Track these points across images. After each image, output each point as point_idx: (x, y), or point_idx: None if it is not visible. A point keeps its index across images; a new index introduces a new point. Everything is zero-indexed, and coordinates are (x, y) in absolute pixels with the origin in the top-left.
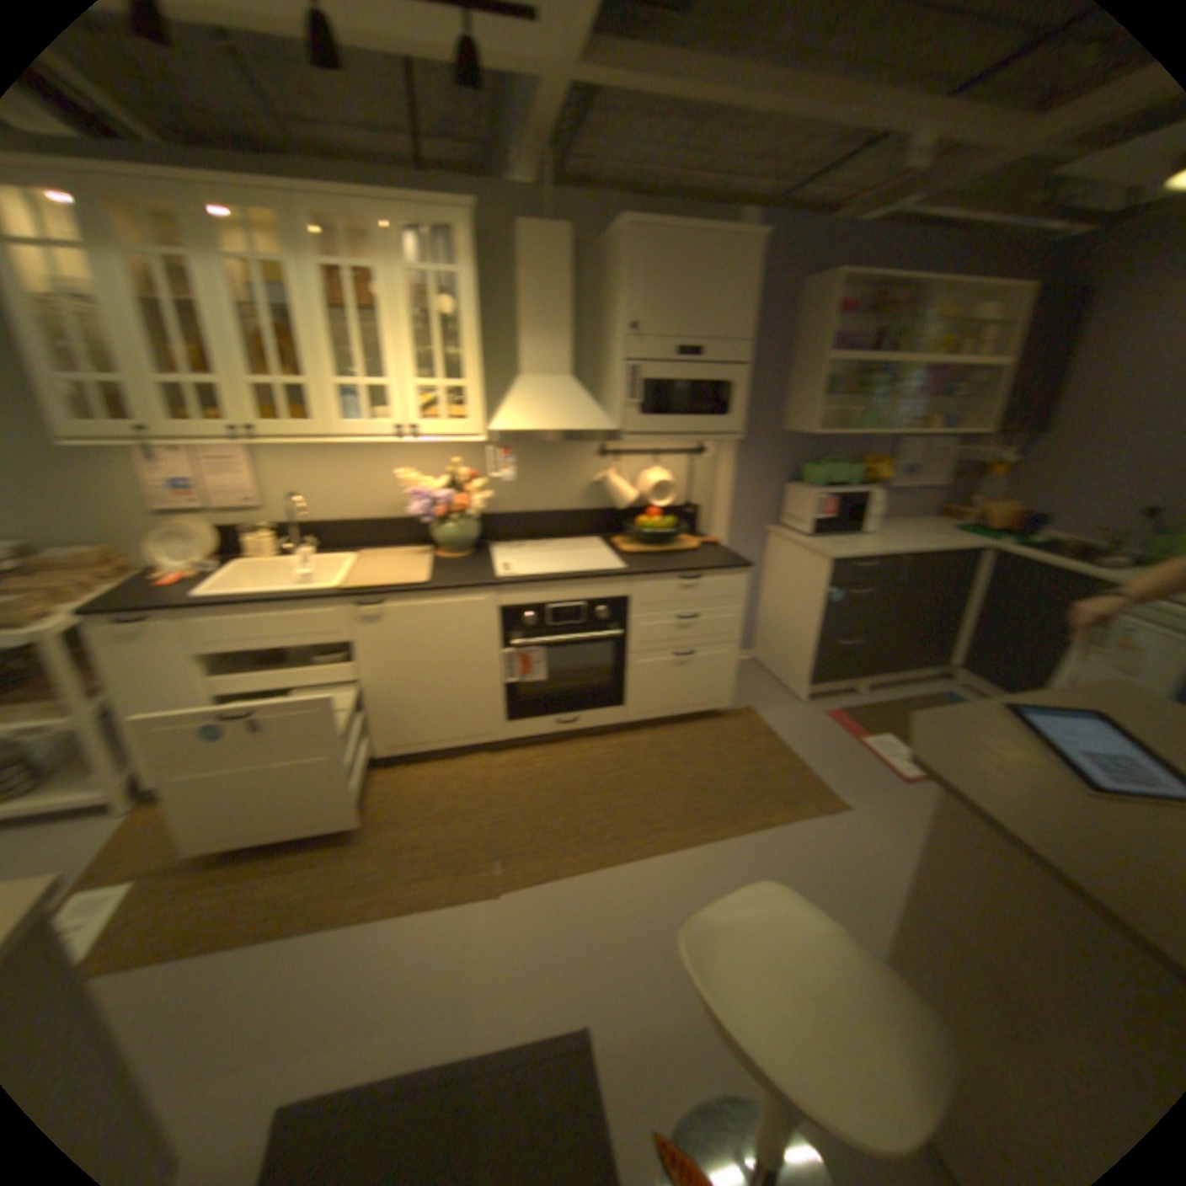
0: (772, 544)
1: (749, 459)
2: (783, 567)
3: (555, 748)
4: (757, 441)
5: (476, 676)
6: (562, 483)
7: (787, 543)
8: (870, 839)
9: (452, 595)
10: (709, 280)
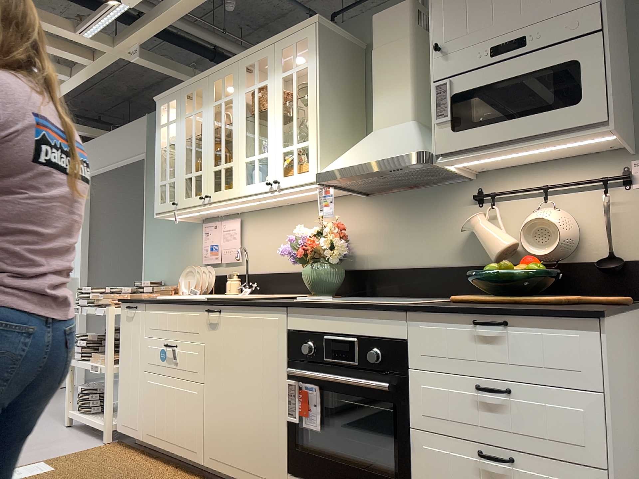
0: None
1: None
2: None
3: None
4: None
5: (269, 403)
6: (440, 235)
7: None
8: None
9: (259, 311)
10: None
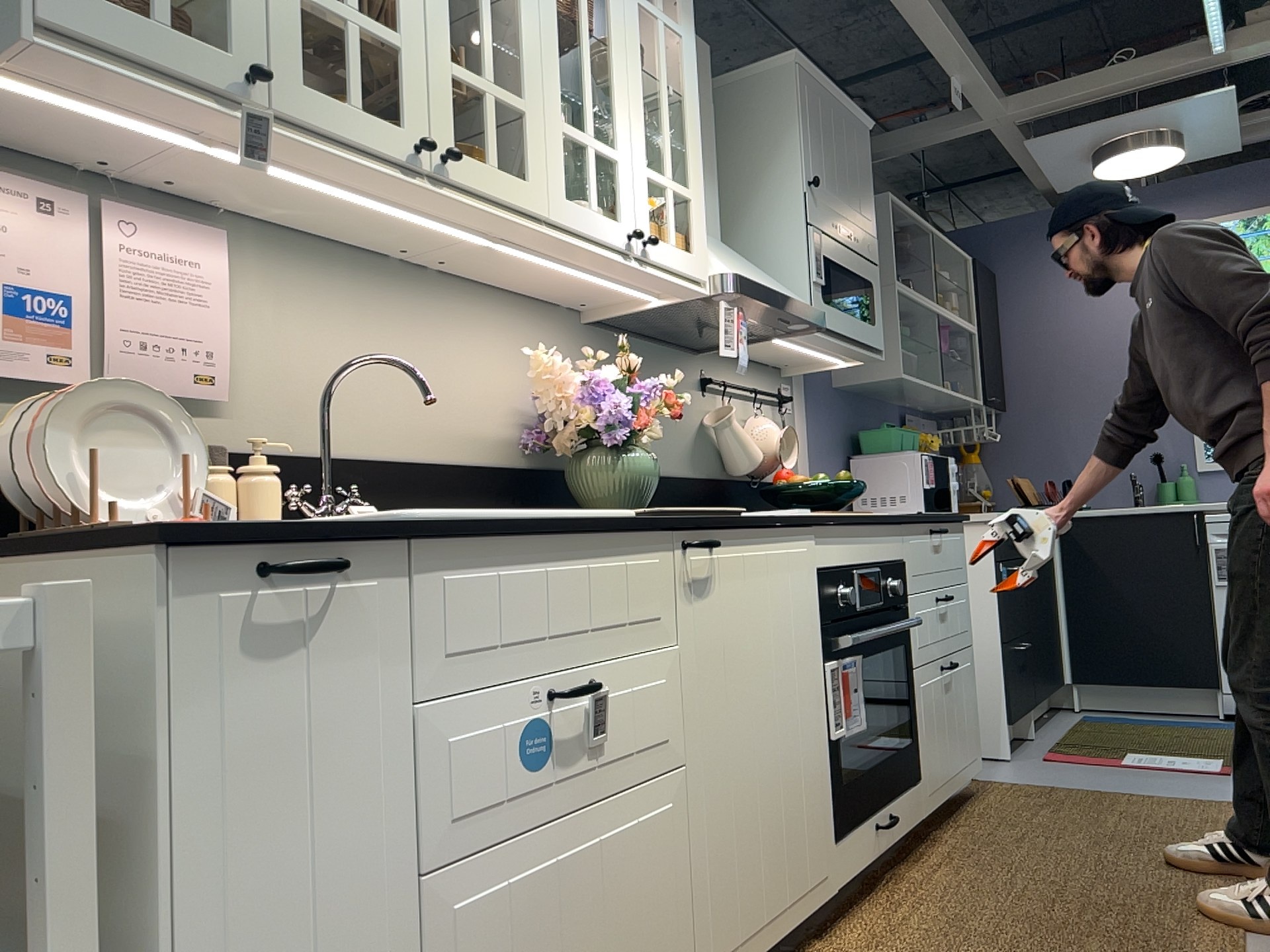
0: None
1: (820, 422)
2: None
3: (886, 893)
4: (822, 398)
5: (809, 724)
6: (675, 426)
7: None
8: None
9: (782, 537)
10: (850, 158)
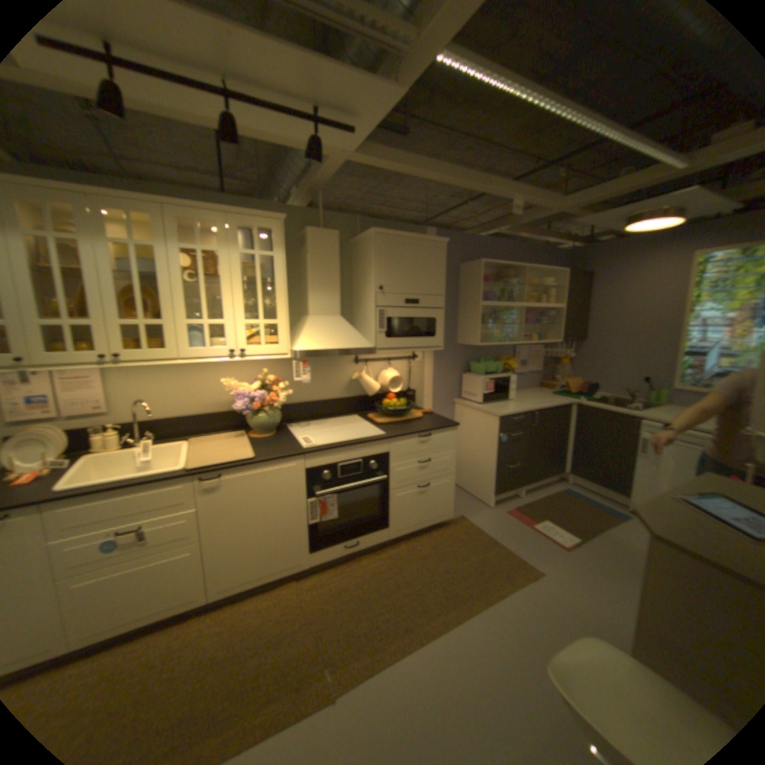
0: (460, 410)
1: (442, 361)
2: (469, 423)
3: (346, 567)
4: (446, 350)
5: (292, 521)
6: (335, 380)
7: (470, 409)
8: (564, 594)
9: (276, 463)
10: (422, 264)
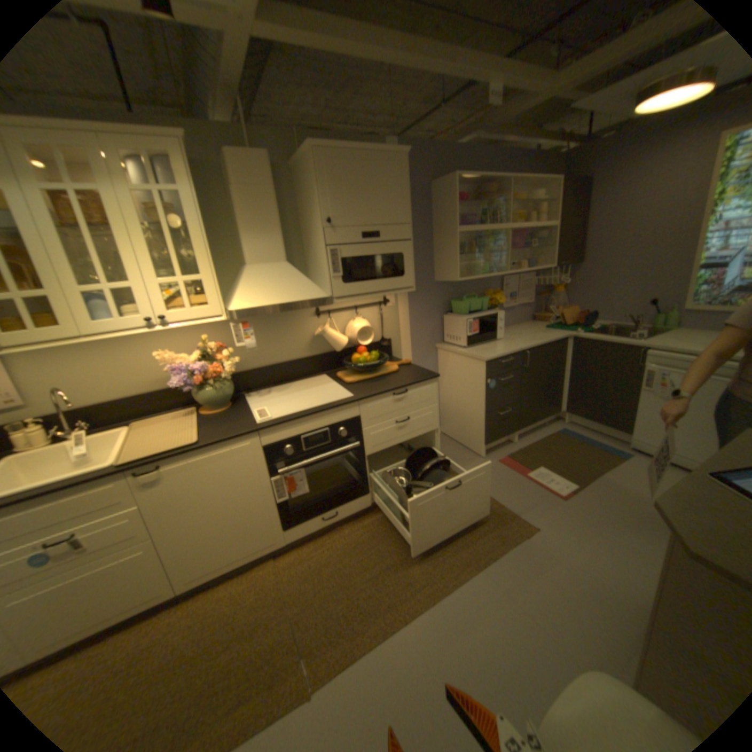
0: (442, 356)
1: (419, 303)
2: (453, 370)
3: (327, 539)
4: (421, 291)
5: (255, 503)
6: (295, 339)
7: (453, 354)
8: (560, 550)
9: (225, 446)
10: (378, 185)
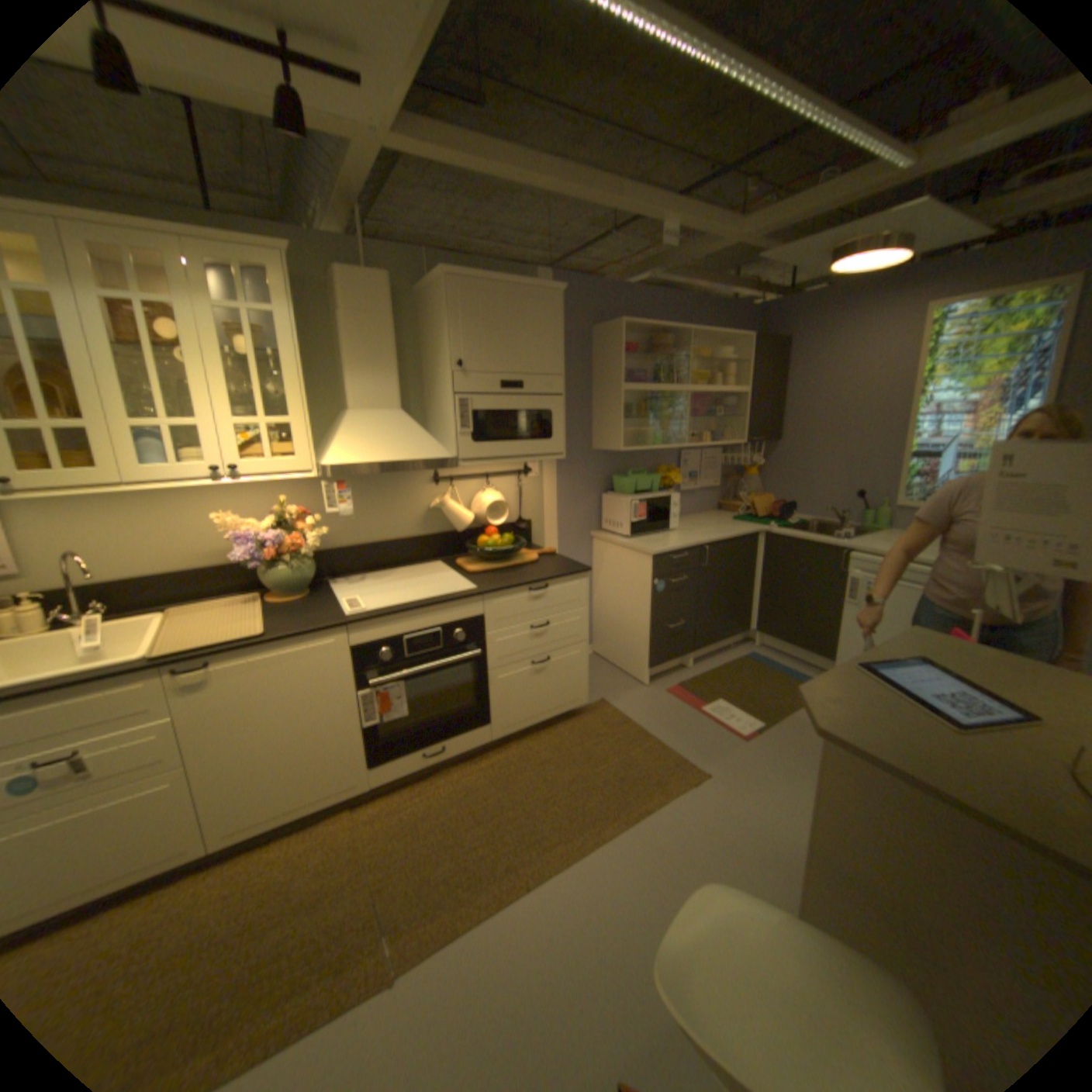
0: (598, 548)
1: (570, 476)
2: (611, 567)
3: (427, 784)
4: (574, 460)
5: (333, 725)
6: (403, 511)
7: (611, 546)
8: (734, 801)
9: (299, 641)
10: (524, 325)
